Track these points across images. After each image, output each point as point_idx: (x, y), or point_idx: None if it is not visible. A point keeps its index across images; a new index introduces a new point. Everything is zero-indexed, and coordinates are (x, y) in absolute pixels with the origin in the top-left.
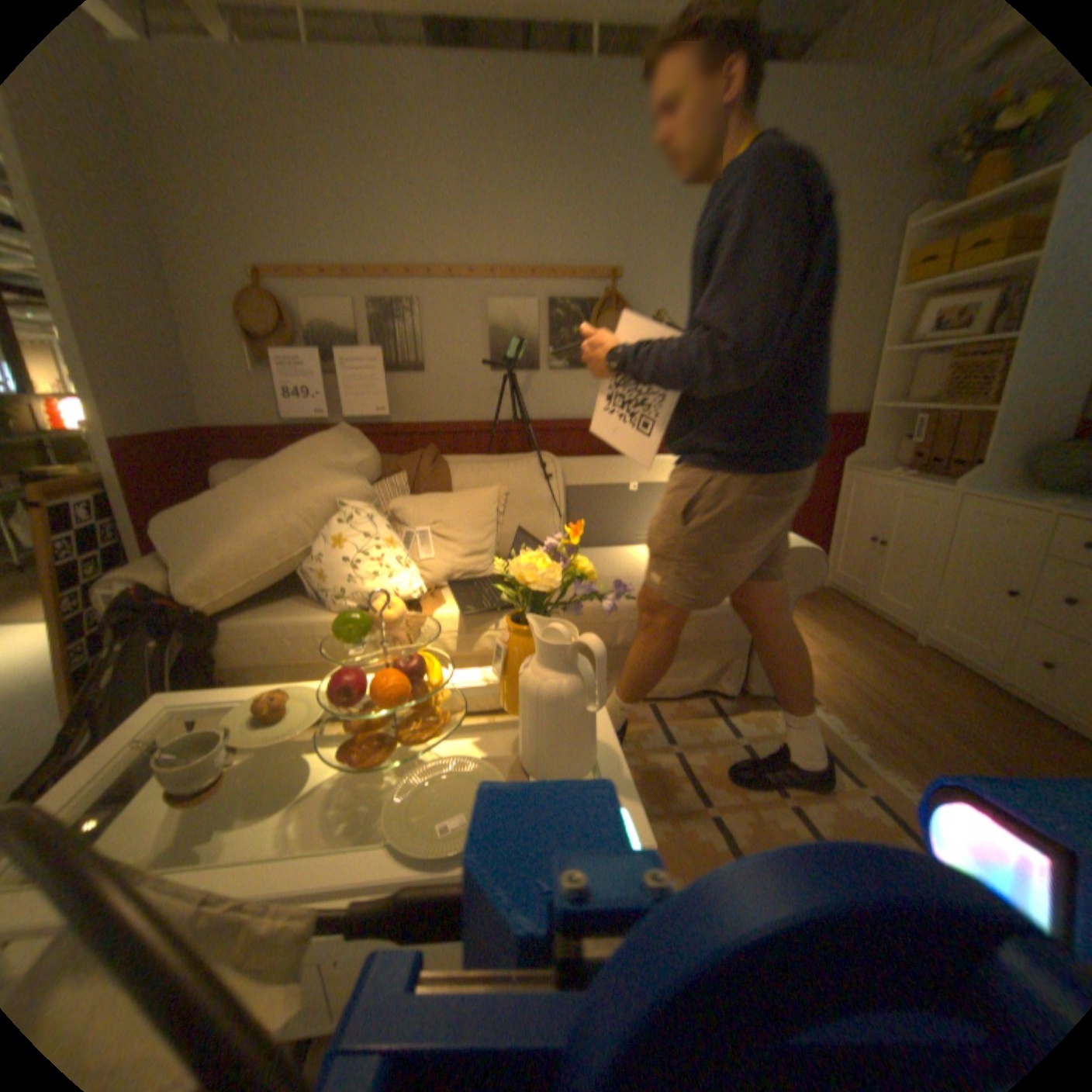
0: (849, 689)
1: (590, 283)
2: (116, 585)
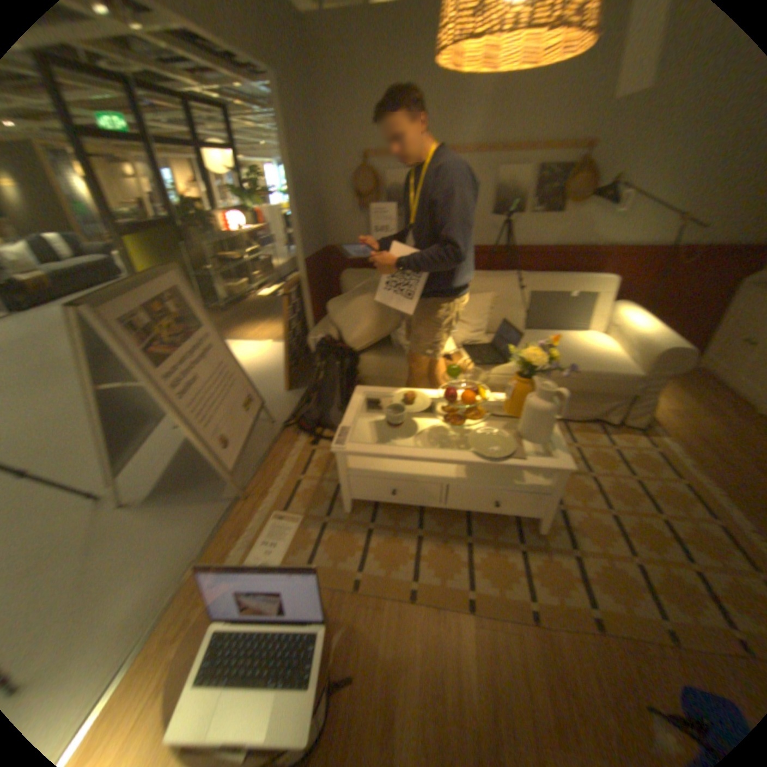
0: (693, 432)
1: (572, 153)
2: (318, 335)
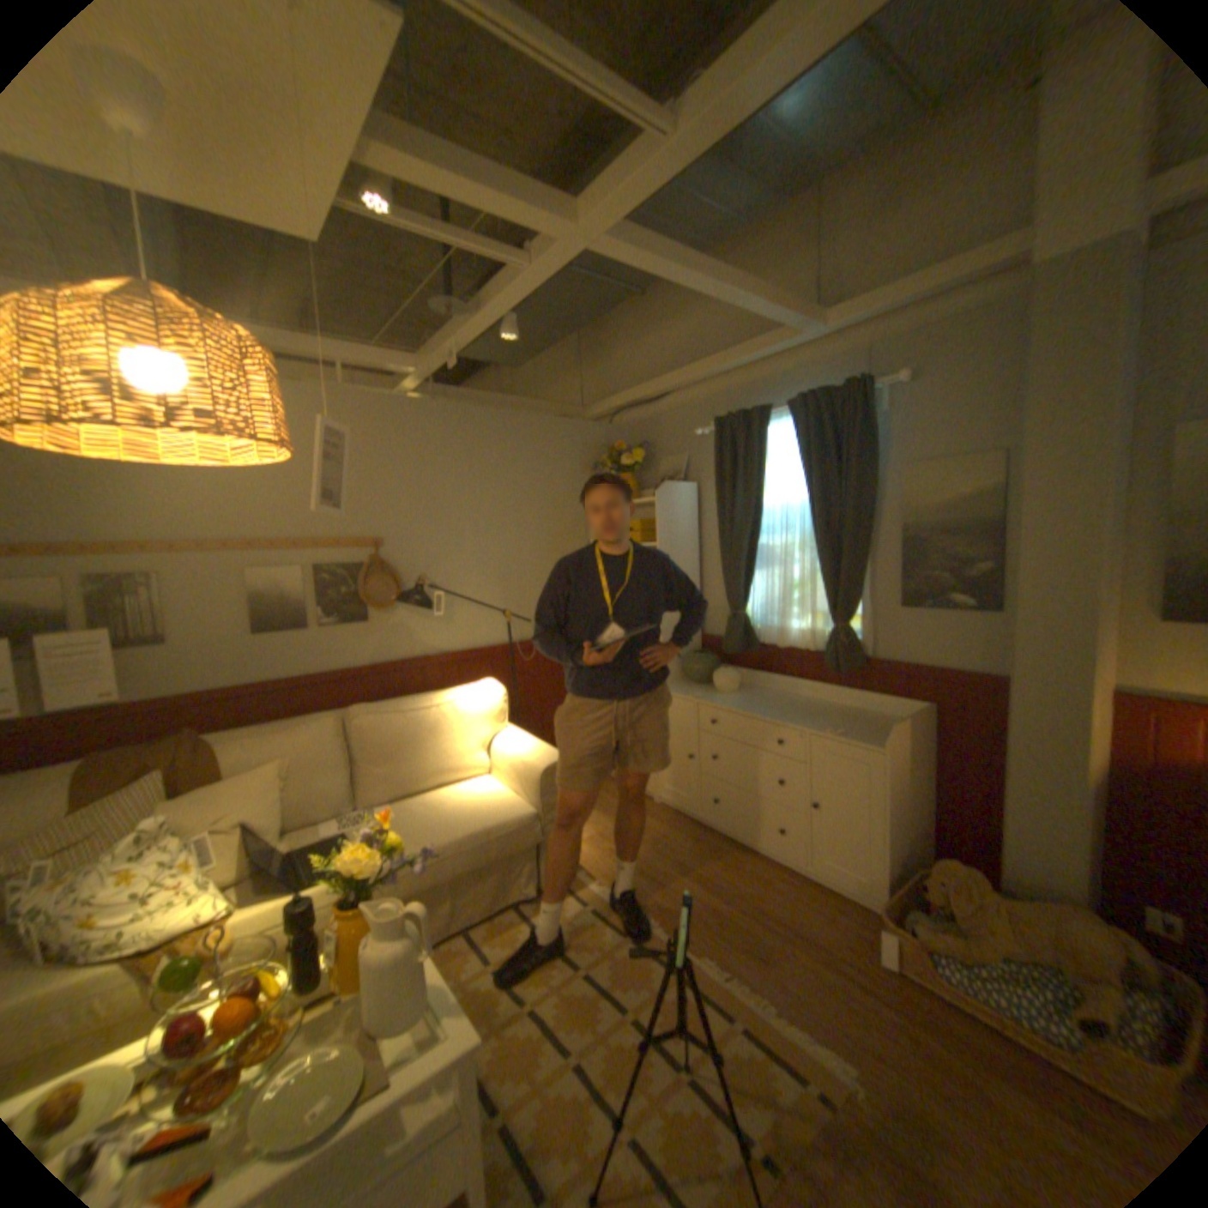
0: (614, 860)
1: (353, 553)
2: None
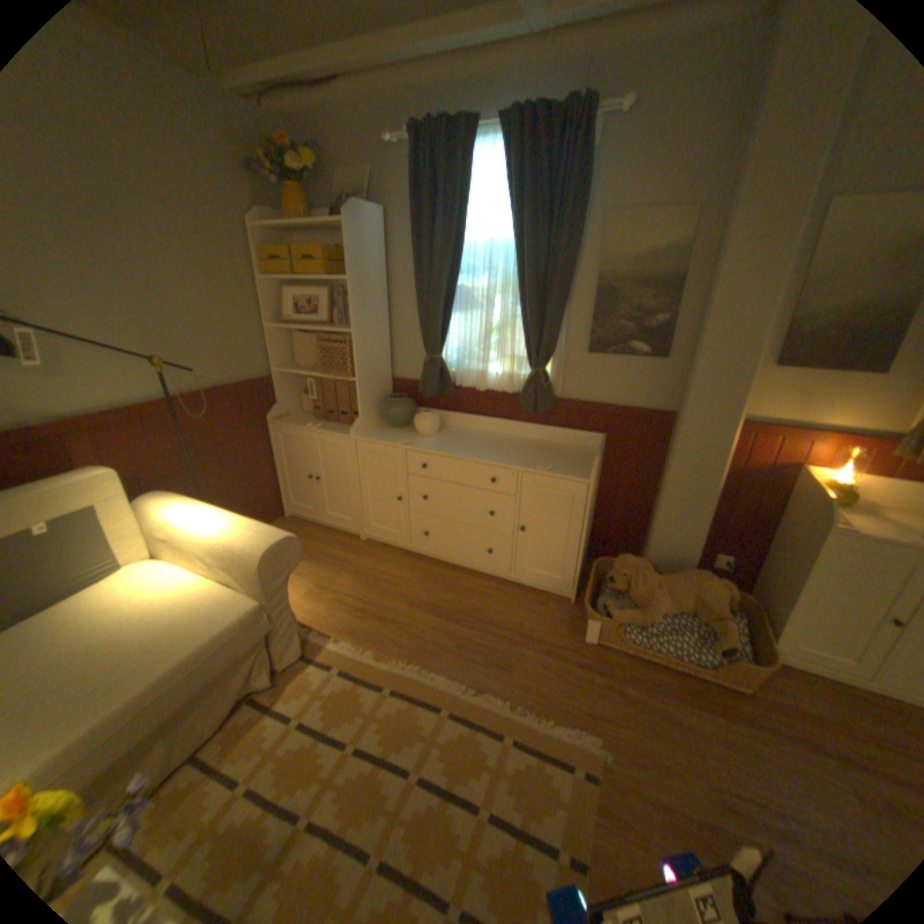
0: (340, 608)
1: None
2: None
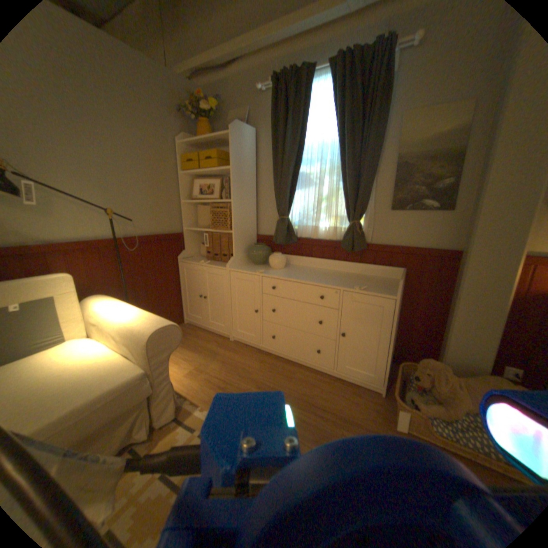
0: (209, 385)
1: None
2: None
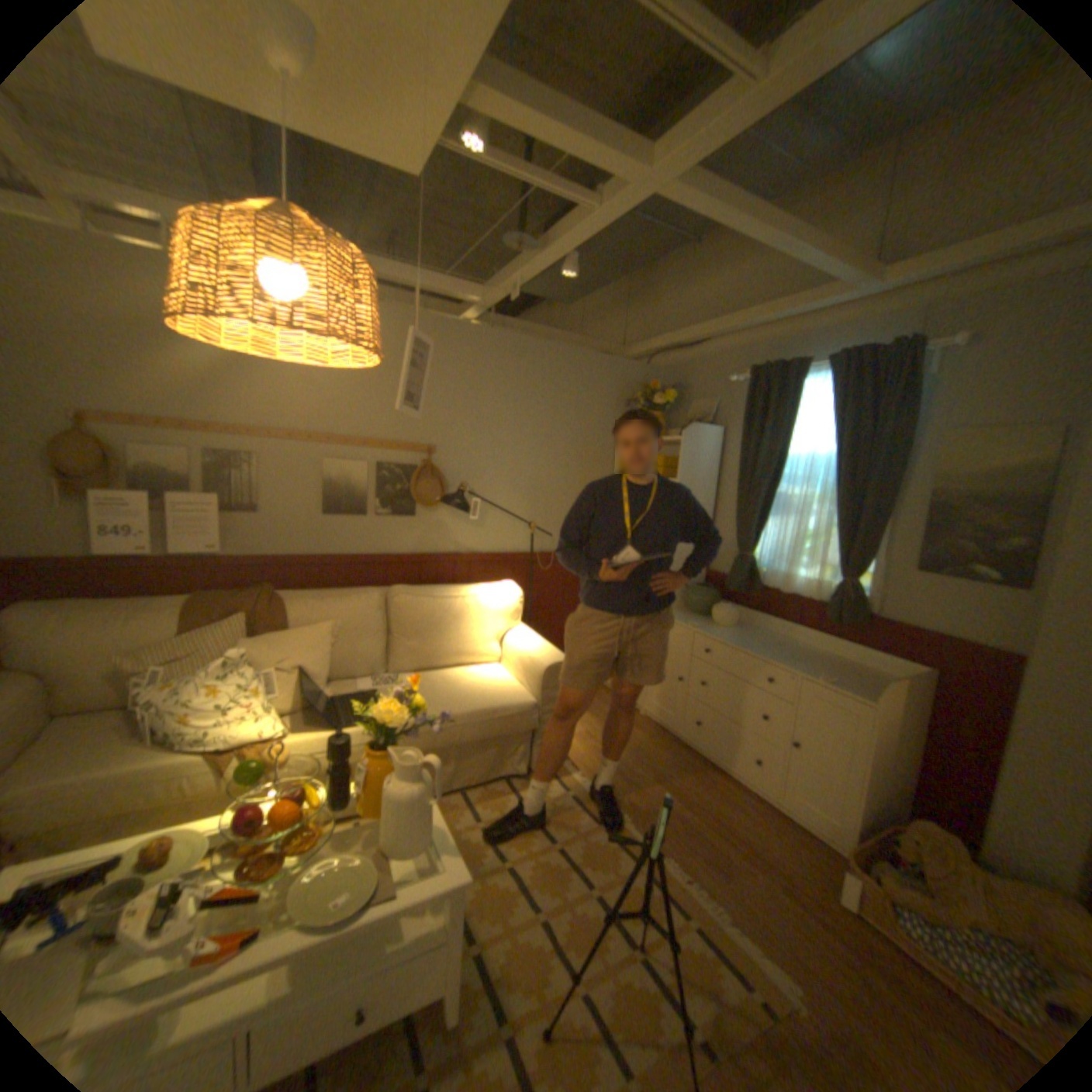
0: (597, 757)
1: (410, 456)
2: None
